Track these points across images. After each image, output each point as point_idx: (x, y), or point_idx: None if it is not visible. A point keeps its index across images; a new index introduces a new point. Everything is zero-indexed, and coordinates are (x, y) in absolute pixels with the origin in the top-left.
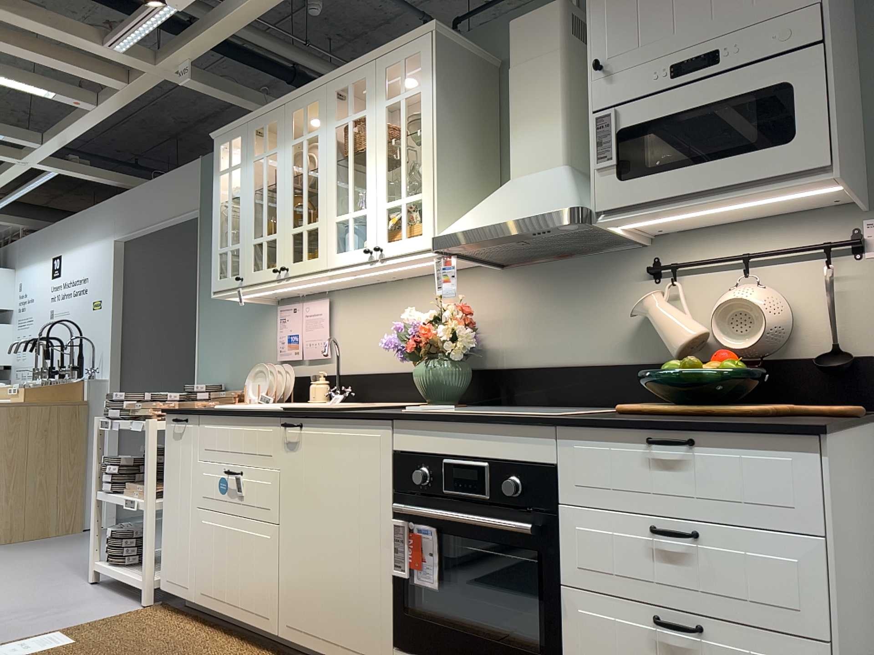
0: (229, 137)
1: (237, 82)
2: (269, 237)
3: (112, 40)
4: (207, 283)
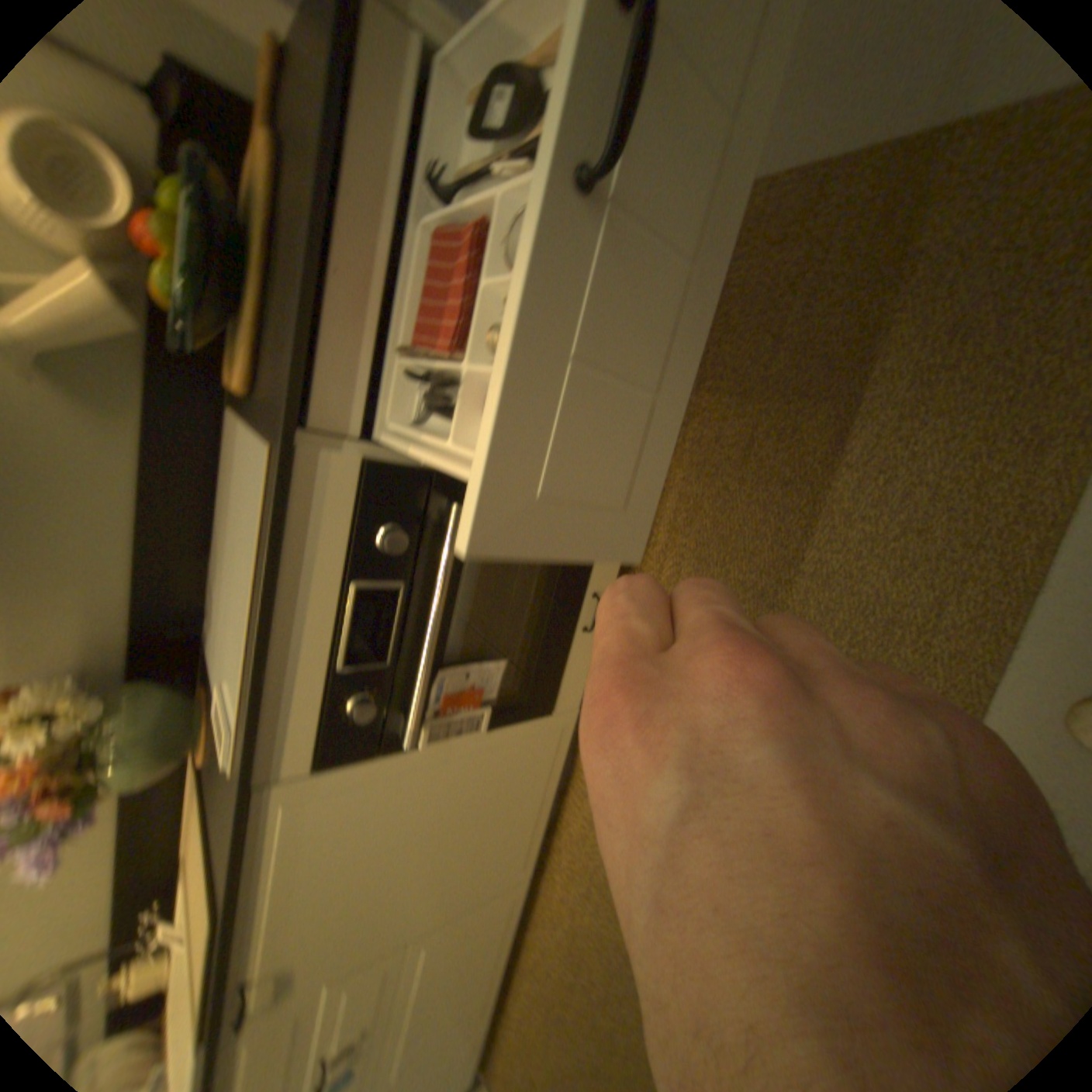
0: None
1: None
2: None
3: None
4: None
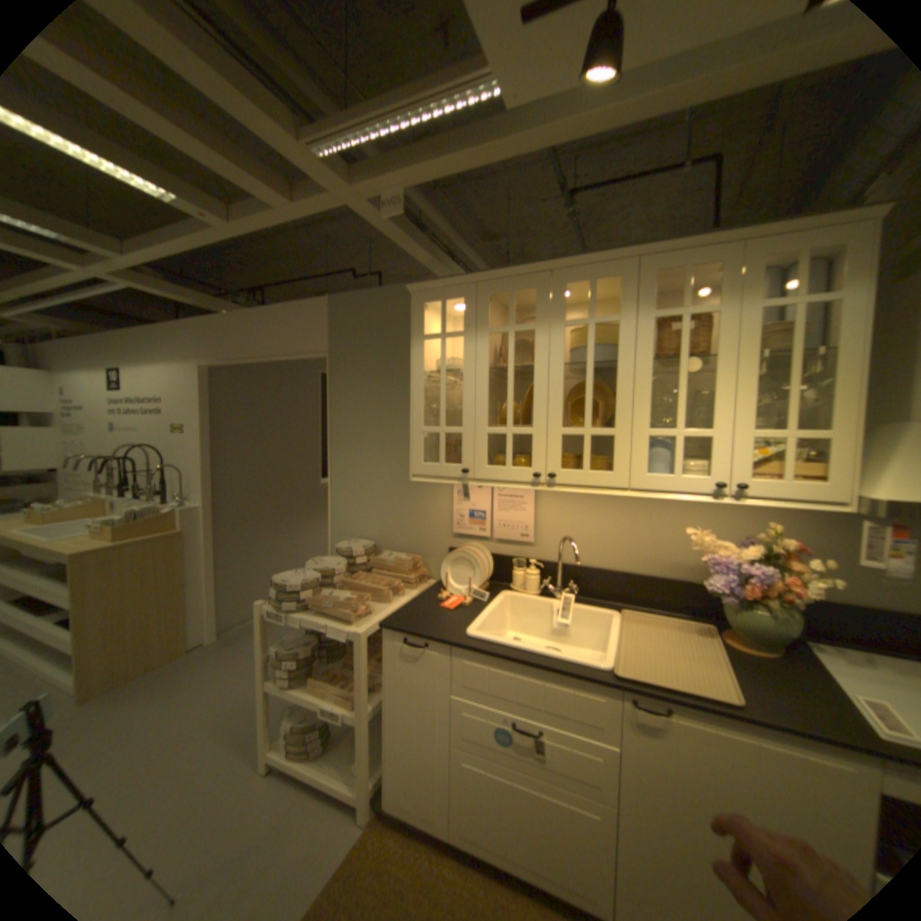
0: (441, 294)
1: (408, 220)
2: (519, 430)
3: (312, 130)
4: (341, 434)
